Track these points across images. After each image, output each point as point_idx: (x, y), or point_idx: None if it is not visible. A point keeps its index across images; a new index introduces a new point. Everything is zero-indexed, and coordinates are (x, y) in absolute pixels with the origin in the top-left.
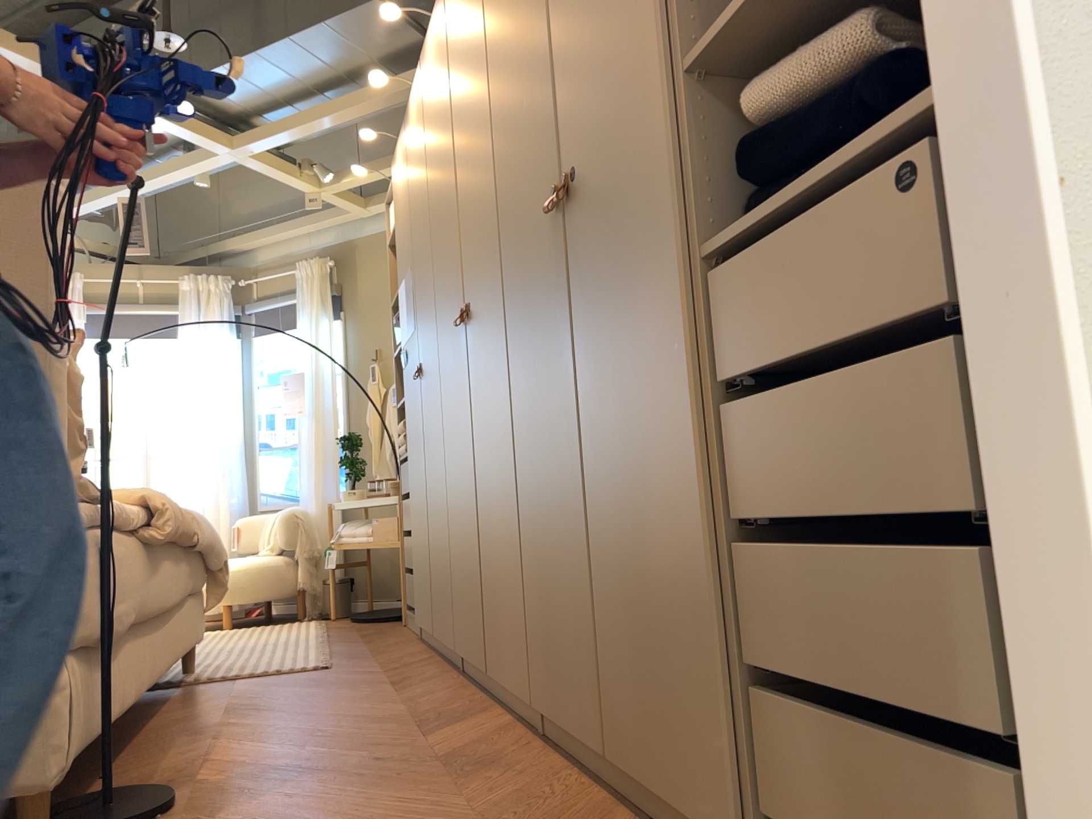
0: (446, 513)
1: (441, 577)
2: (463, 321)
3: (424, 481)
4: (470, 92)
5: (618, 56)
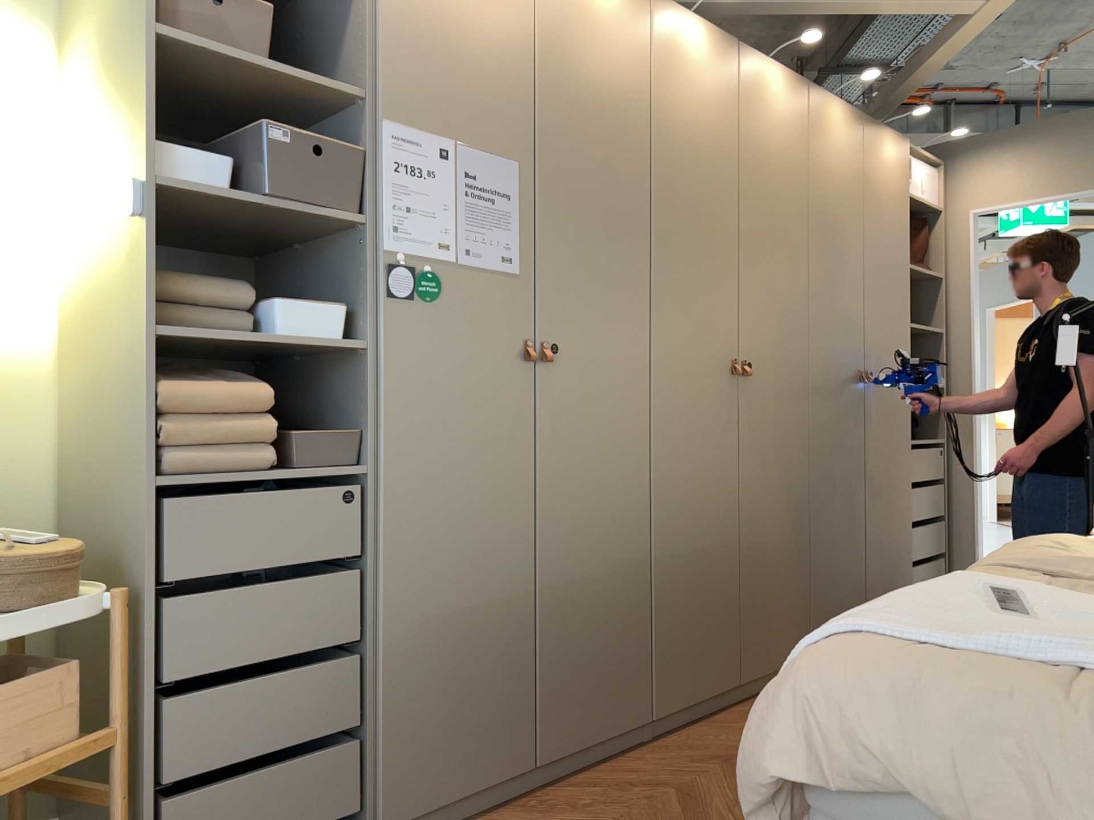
0: (636, 561)
1: (591, 656)
2: (738, 371)
3: (513, 527)
4: (773, 201)
5: (892, 349)
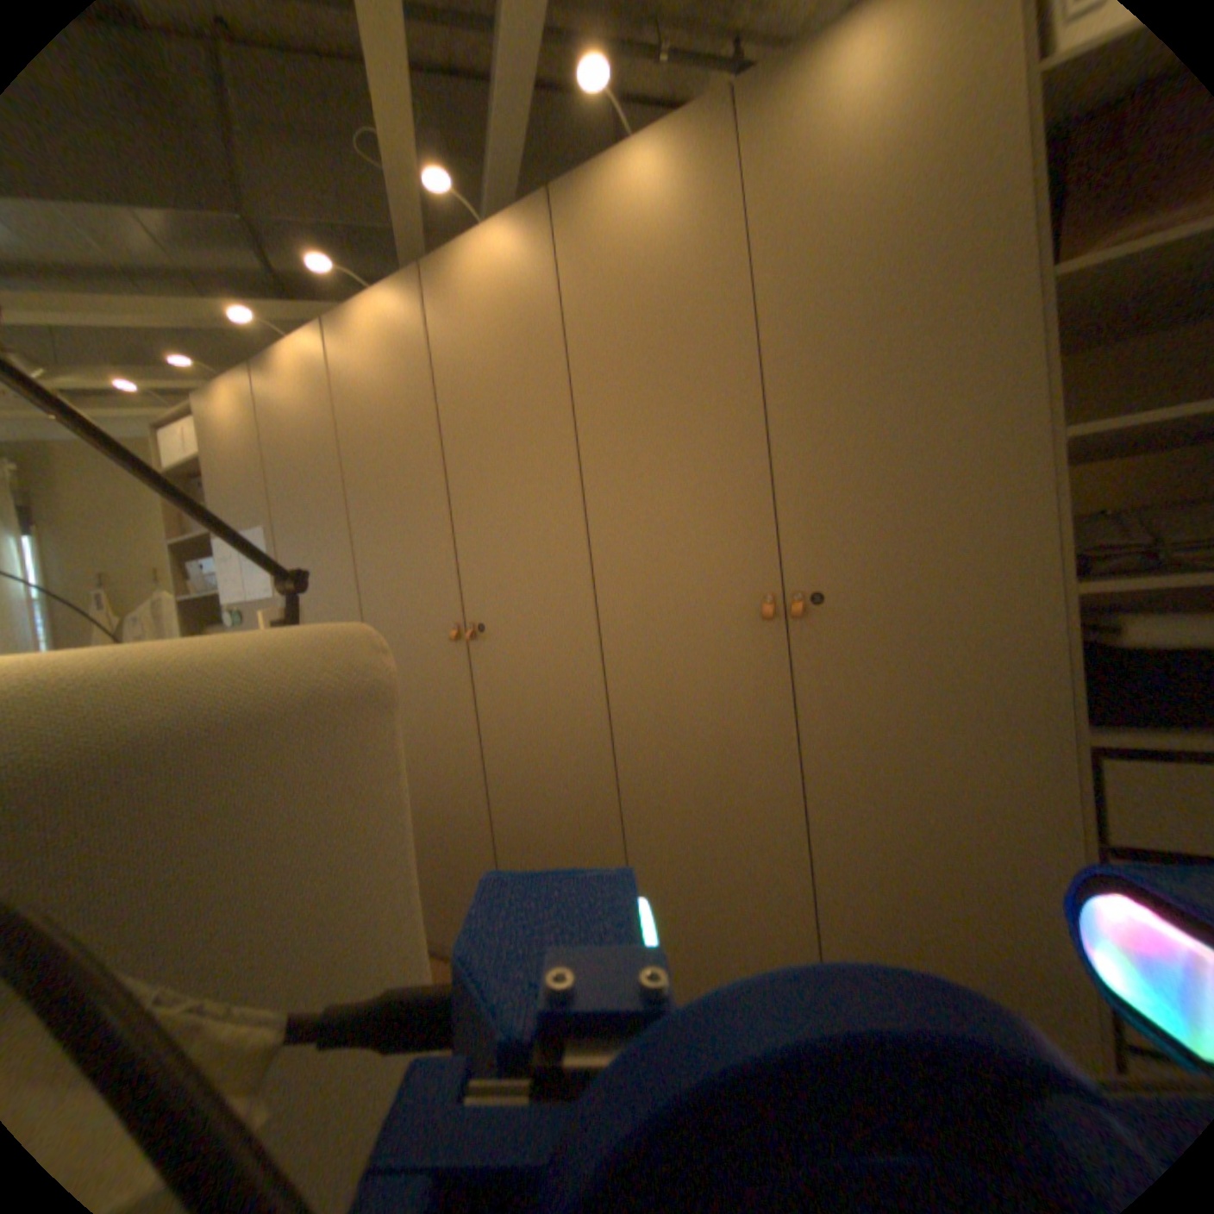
0: None
1: None
2: (454, 637)
3: None
4: (490, 415)
5: (918, 531)
